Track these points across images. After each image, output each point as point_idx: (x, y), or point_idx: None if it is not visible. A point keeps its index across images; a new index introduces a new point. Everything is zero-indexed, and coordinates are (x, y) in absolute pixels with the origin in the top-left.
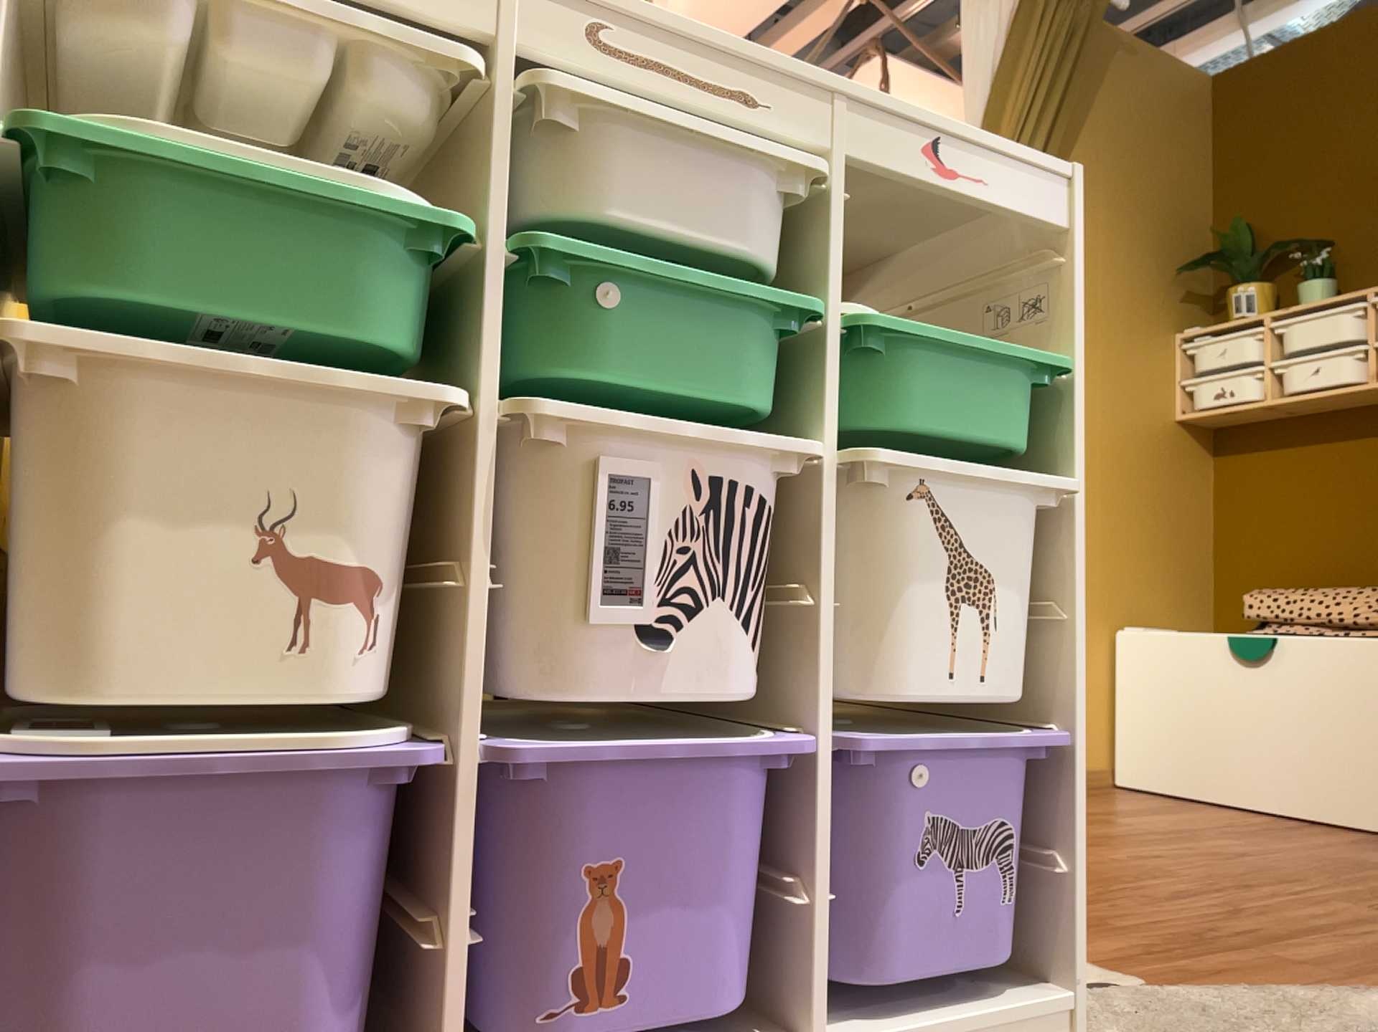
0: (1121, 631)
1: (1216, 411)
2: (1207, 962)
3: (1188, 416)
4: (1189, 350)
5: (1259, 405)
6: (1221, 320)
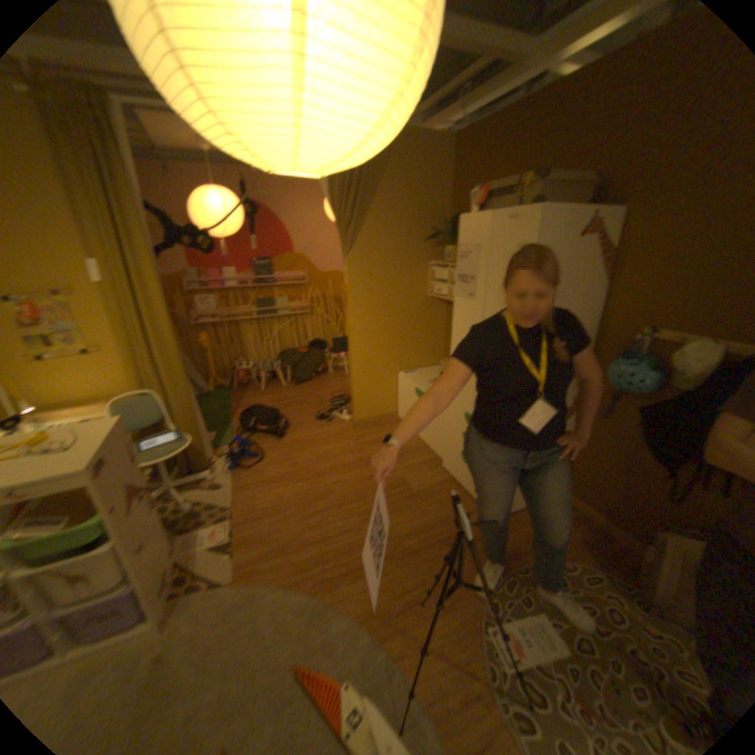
0: (398, 377)
1: (438, 298)
2: (262, 572)
3: (432, 296)
4: (434, 270)
5: (447, 300)
6: (445, 258)
